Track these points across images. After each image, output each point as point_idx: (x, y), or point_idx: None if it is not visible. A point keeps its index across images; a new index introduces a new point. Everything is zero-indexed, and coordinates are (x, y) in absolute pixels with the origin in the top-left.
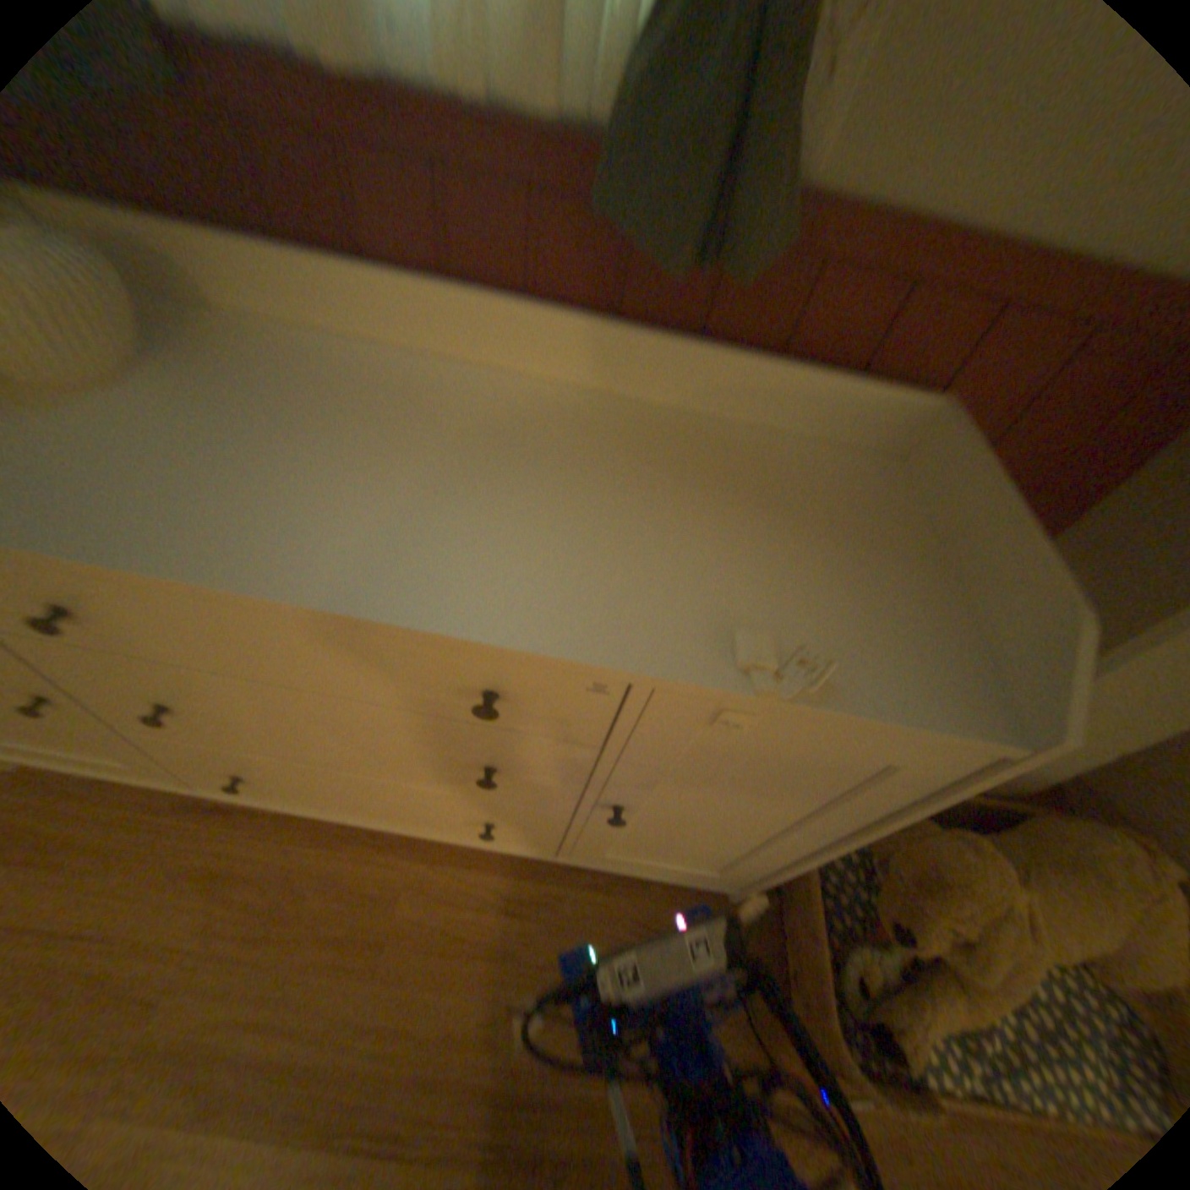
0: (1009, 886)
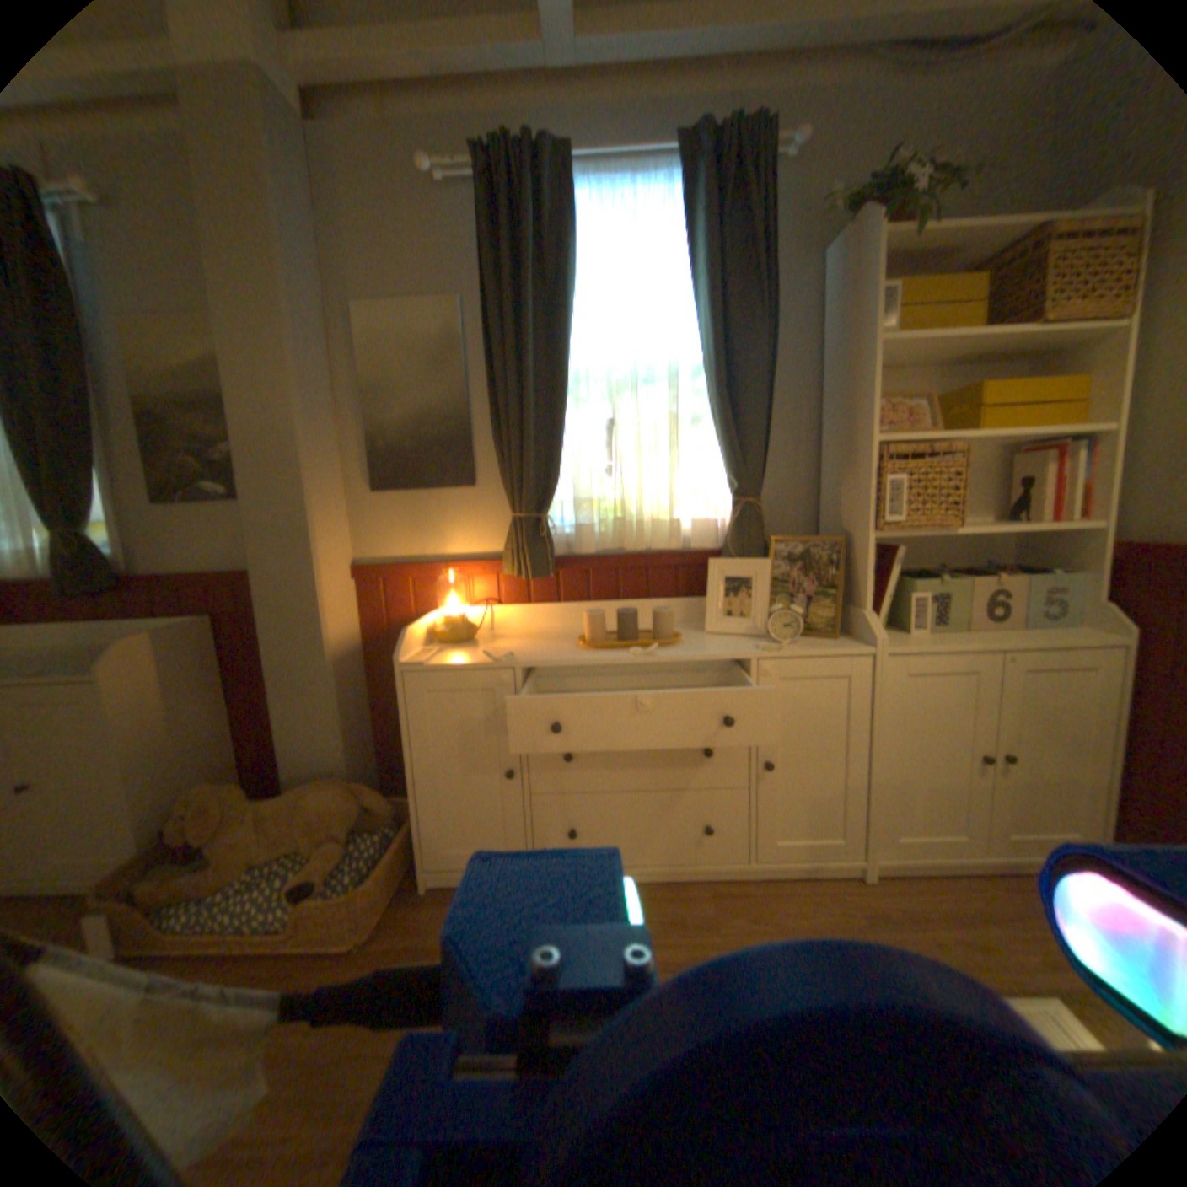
0: (226, 798)
